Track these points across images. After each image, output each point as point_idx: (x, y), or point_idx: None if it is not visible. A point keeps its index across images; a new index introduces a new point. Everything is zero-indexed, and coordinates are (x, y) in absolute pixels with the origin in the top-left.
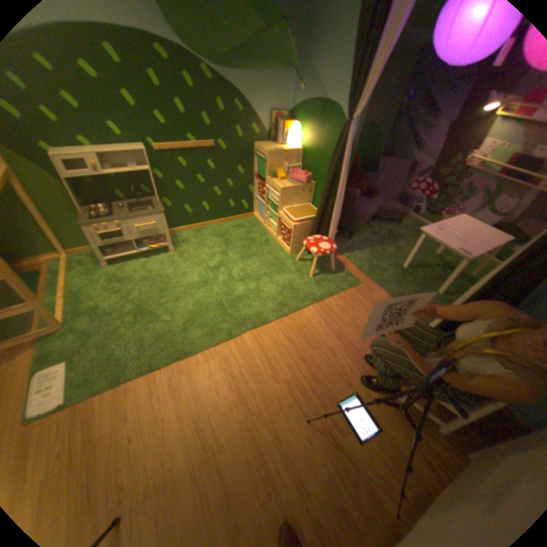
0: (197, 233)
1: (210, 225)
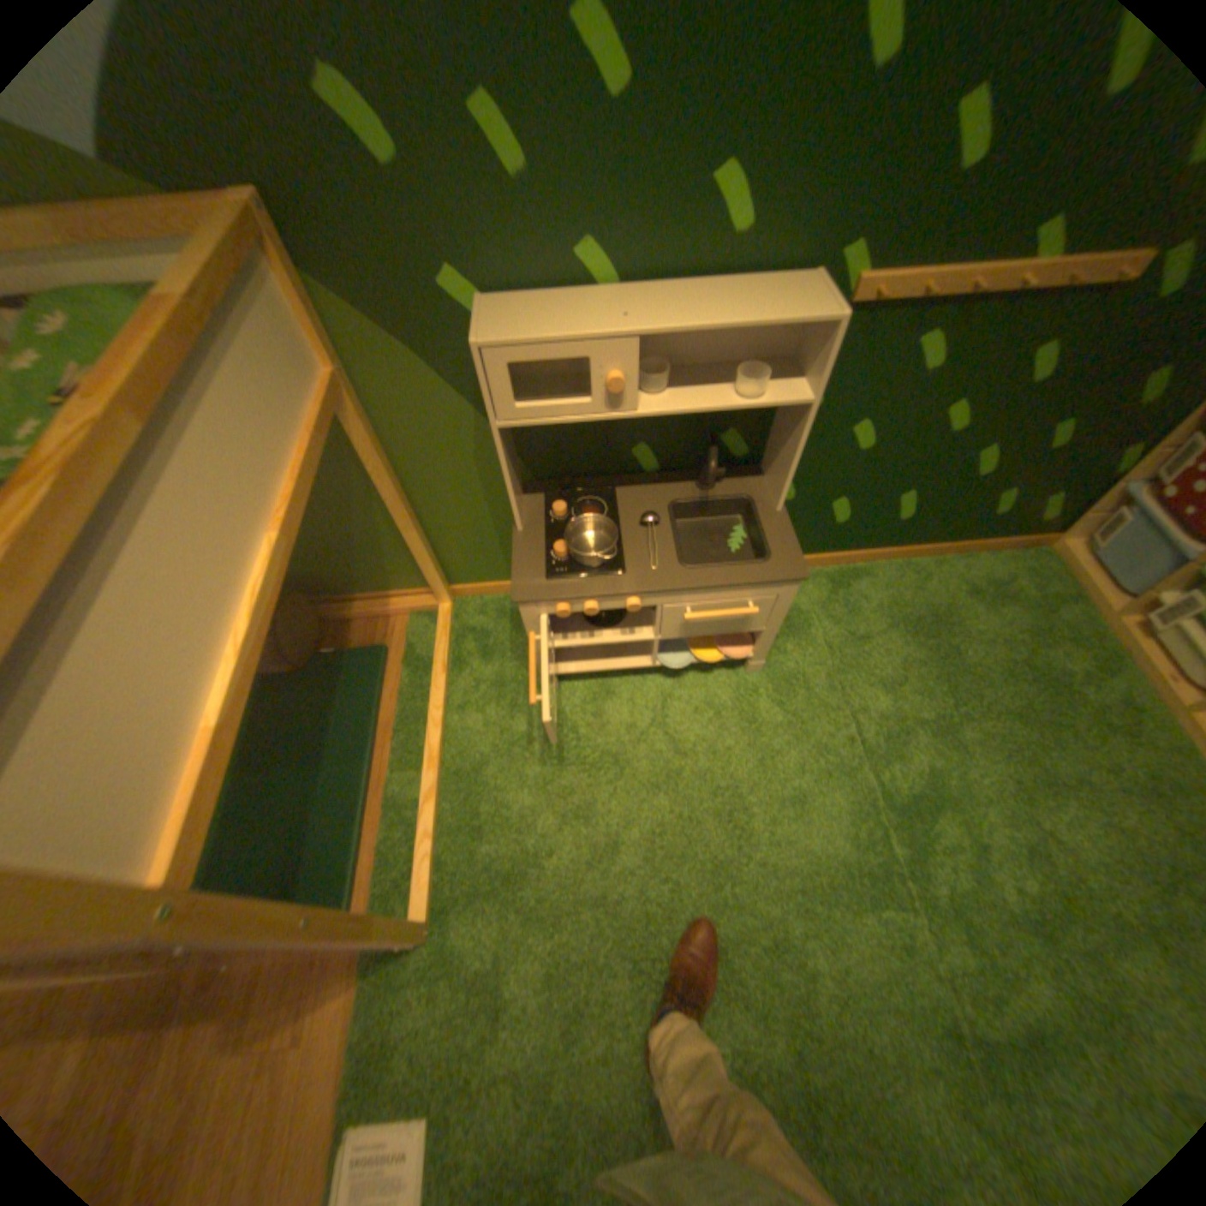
0: (836, 590)
1: (881, 561)
